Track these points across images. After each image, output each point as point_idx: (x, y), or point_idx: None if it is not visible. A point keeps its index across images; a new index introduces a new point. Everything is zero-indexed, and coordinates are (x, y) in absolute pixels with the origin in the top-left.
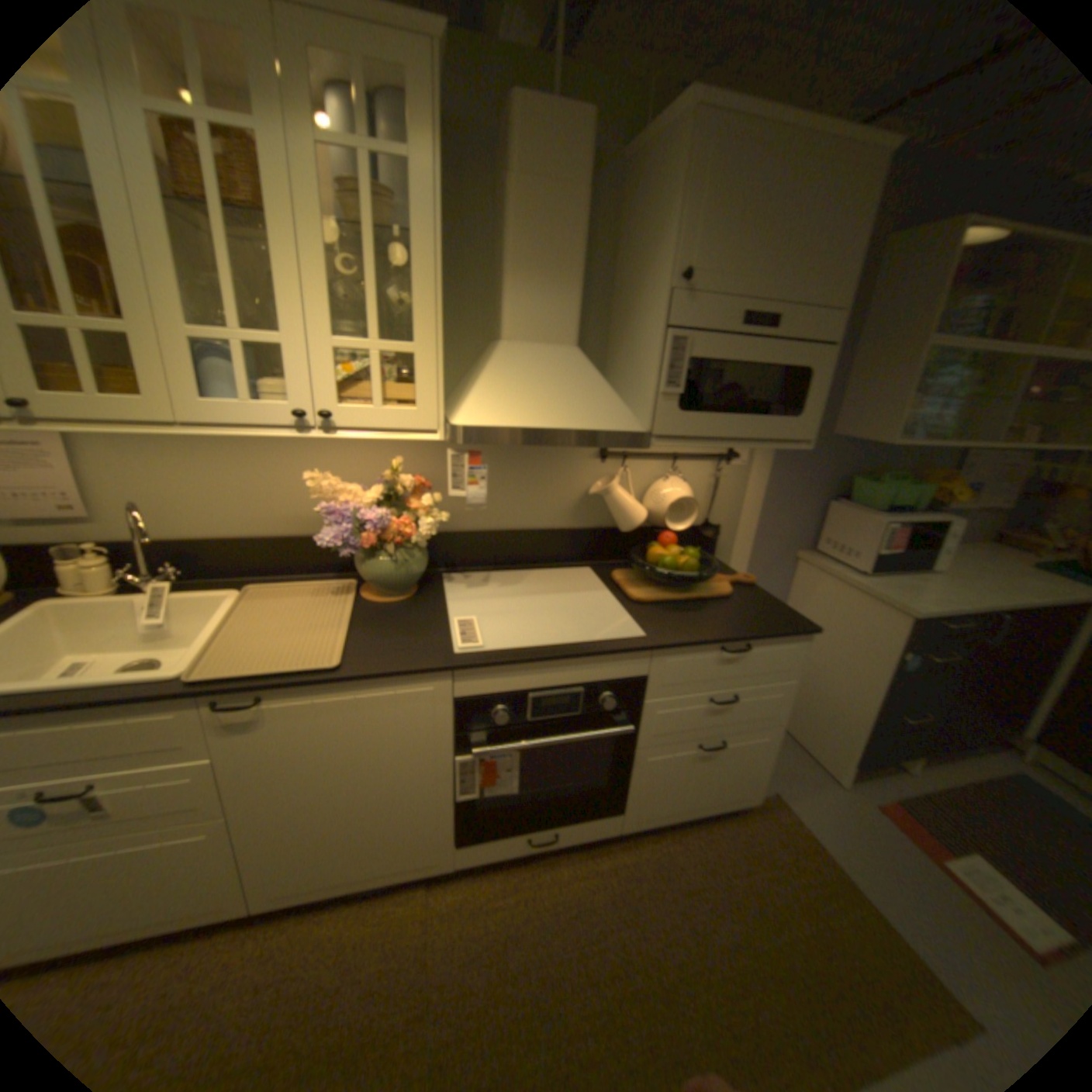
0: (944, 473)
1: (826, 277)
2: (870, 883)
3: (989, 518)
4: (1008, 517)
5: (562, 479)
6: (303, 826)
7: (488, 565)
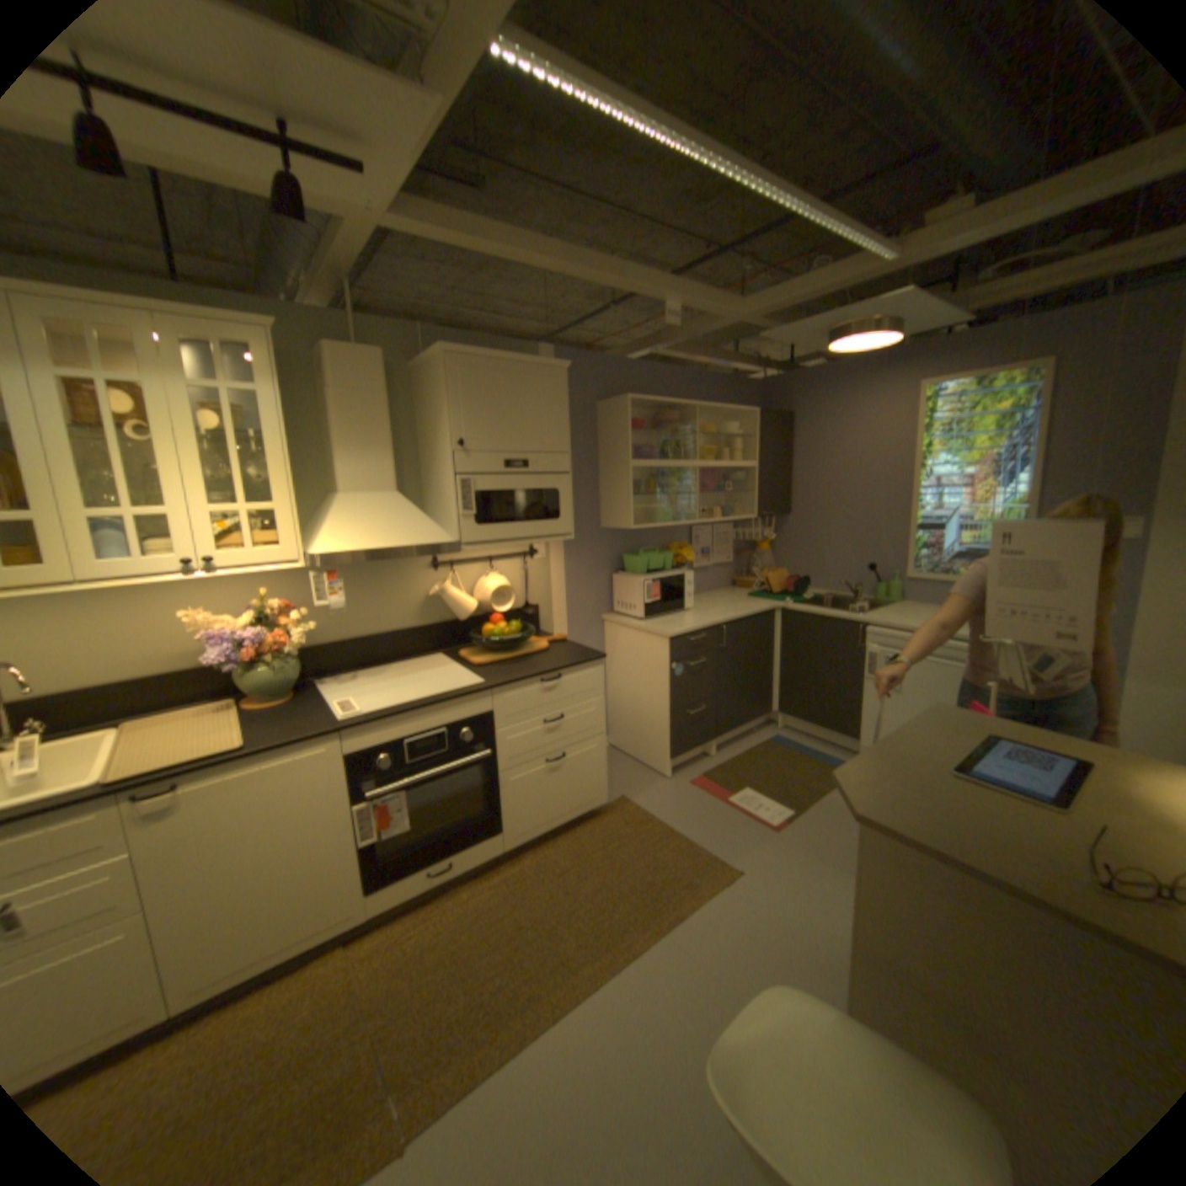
0: (680, 545)
1: (549, 437)
2: (681, 826)
3: (721, 571)
4: (732, 568)
5: (404, 588)
6: (219, 903)
7: (352, 668)
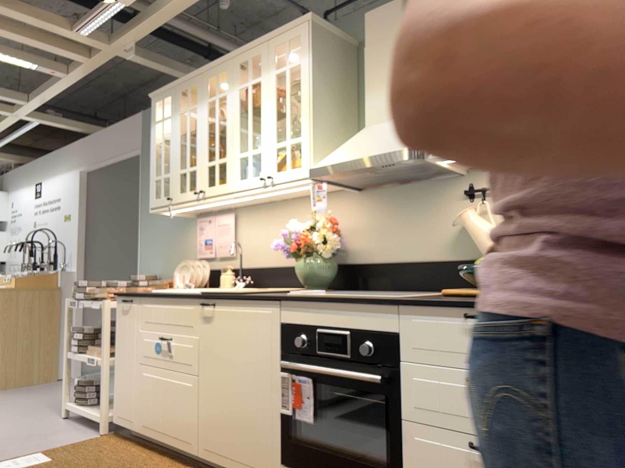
0: None
1: None
2: None
3: None
4: None
5: (438, 218)
6: (218, 396)
7: (388, 289)
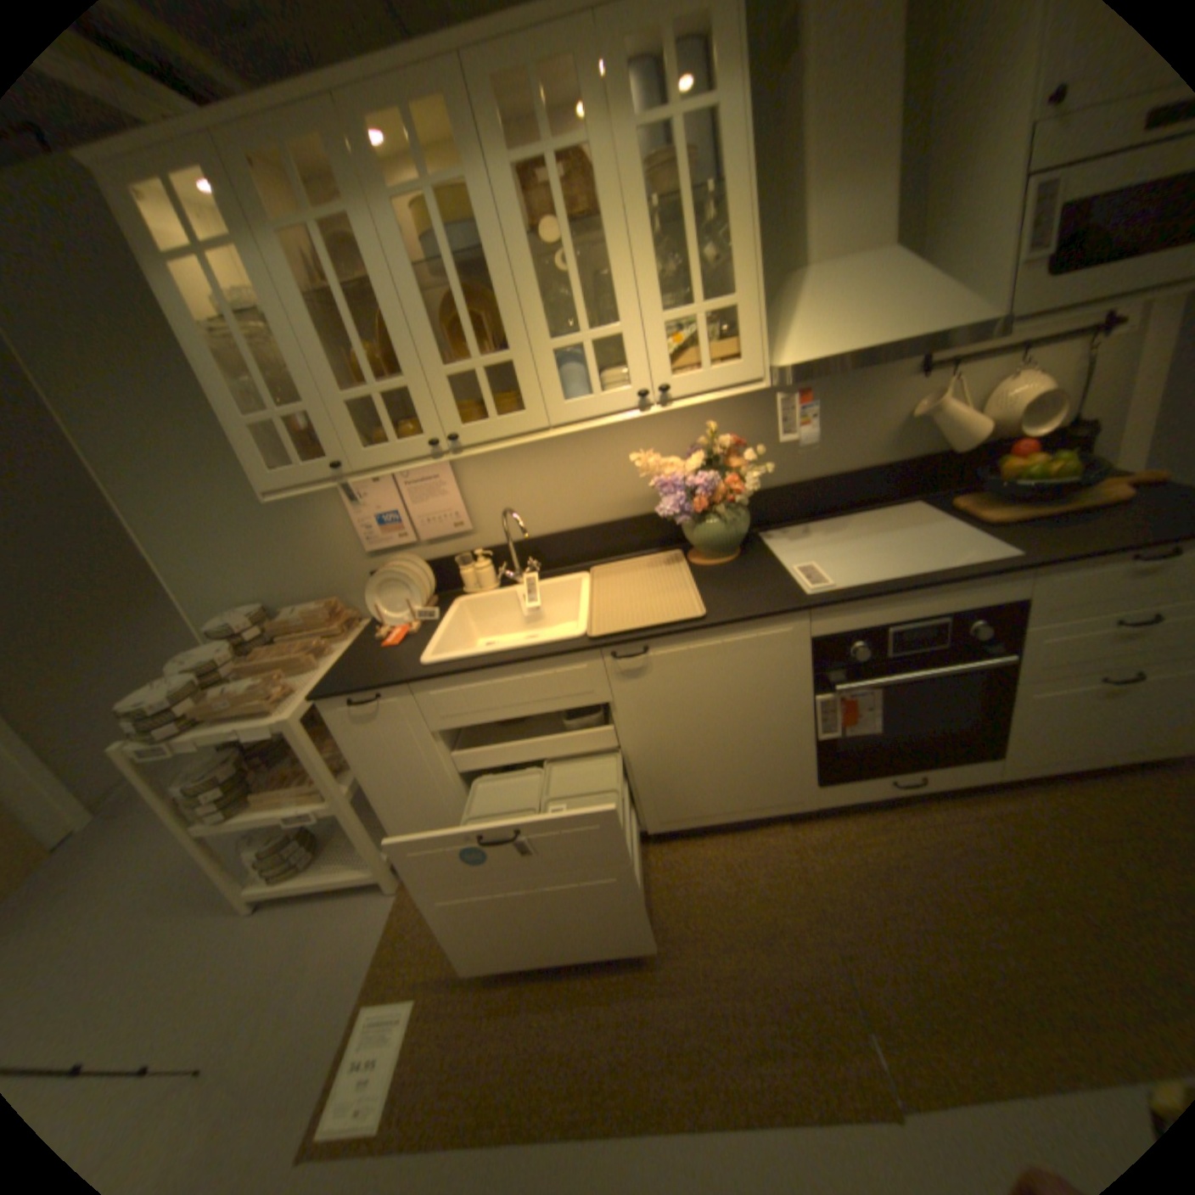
0: None
1: None
2: None
3: None
4: None
5: (876, 408)
6: (684, 759)
7: (800, 519)
